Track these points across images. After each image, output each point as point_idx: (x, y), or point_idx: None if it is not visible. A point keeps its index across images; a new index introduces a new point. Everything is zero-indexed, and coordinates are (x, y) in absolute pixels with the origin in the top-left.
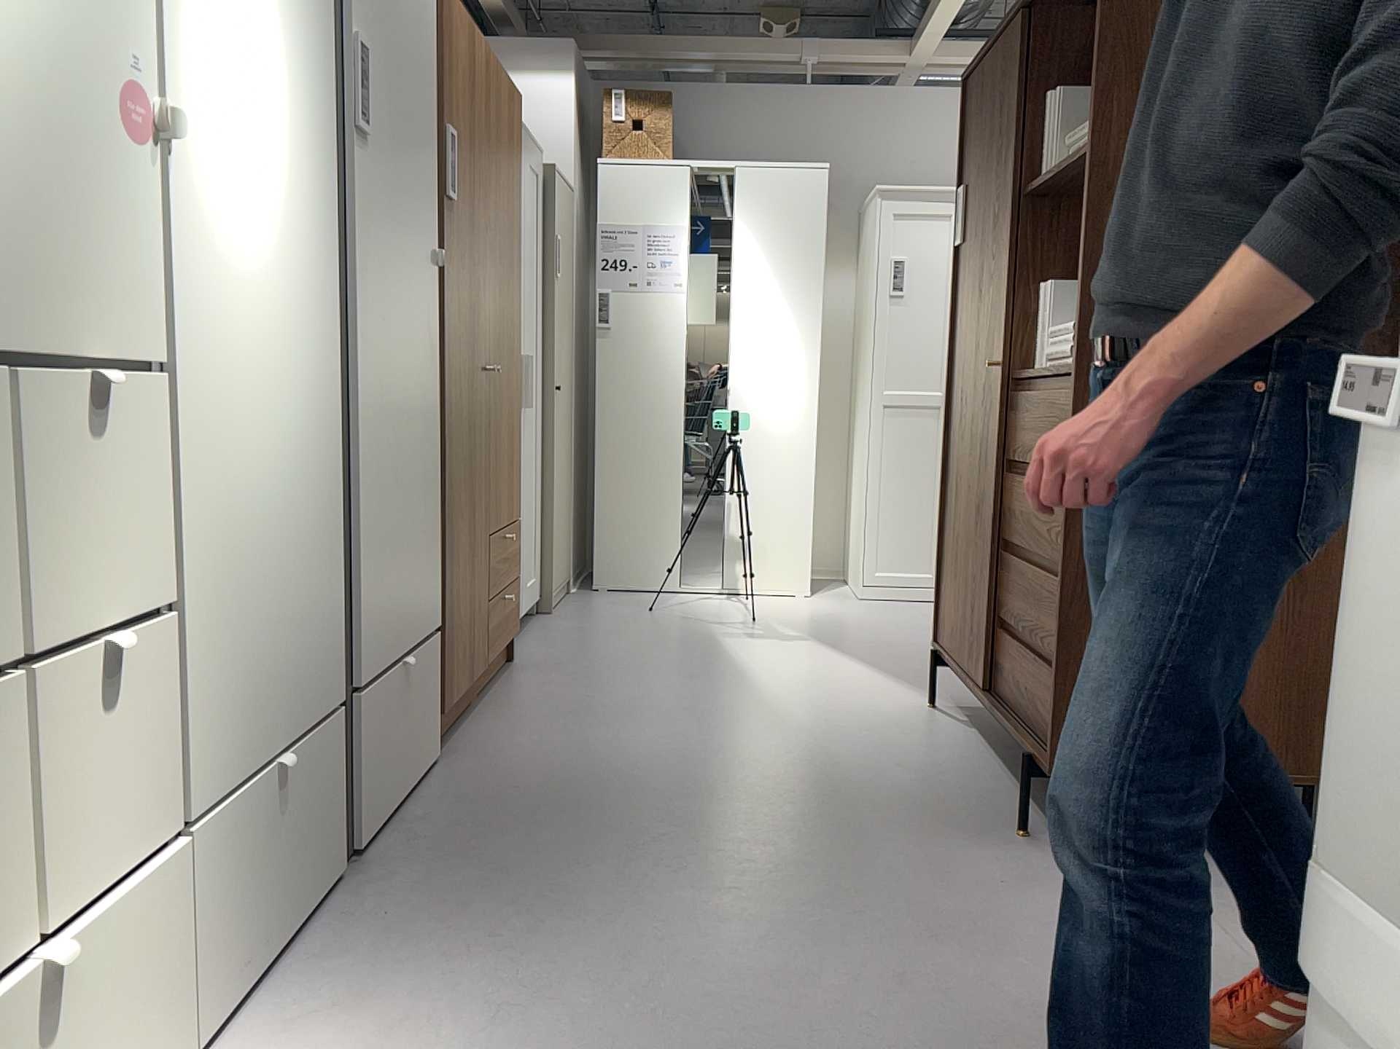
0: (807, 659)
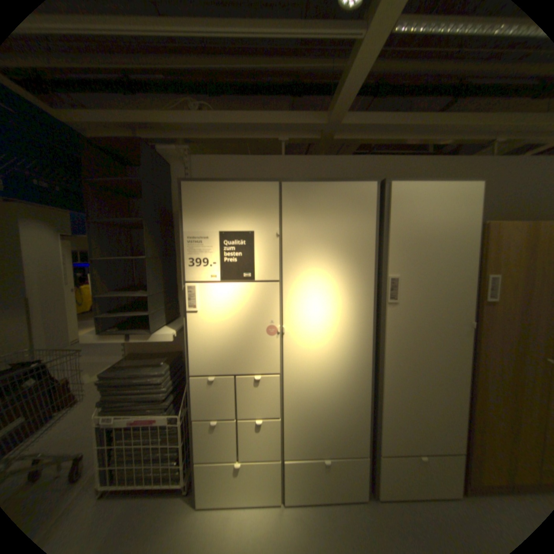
0: None
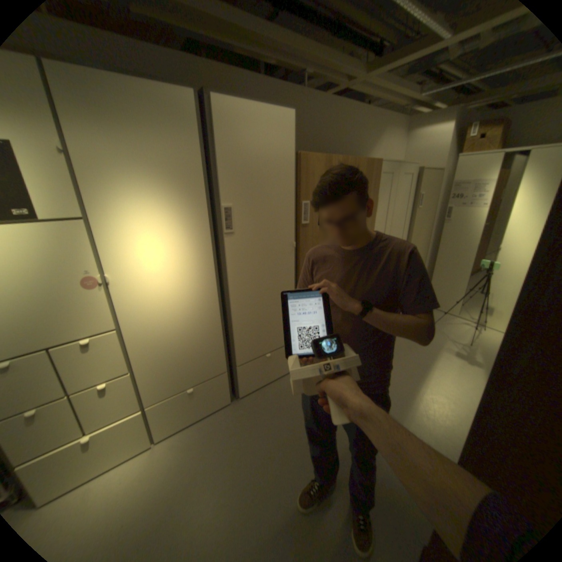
0: (465, 380)
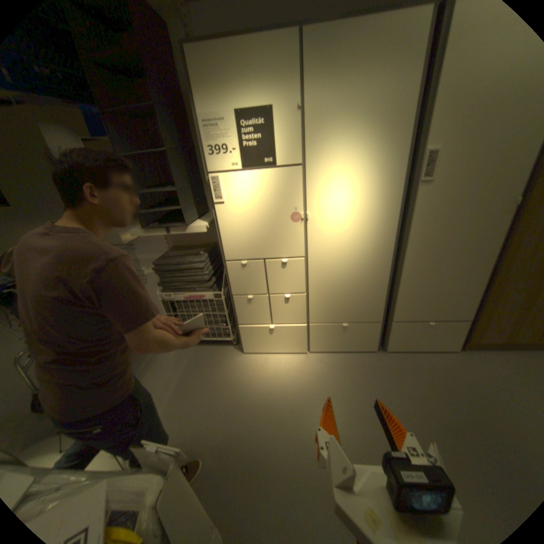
0: None
